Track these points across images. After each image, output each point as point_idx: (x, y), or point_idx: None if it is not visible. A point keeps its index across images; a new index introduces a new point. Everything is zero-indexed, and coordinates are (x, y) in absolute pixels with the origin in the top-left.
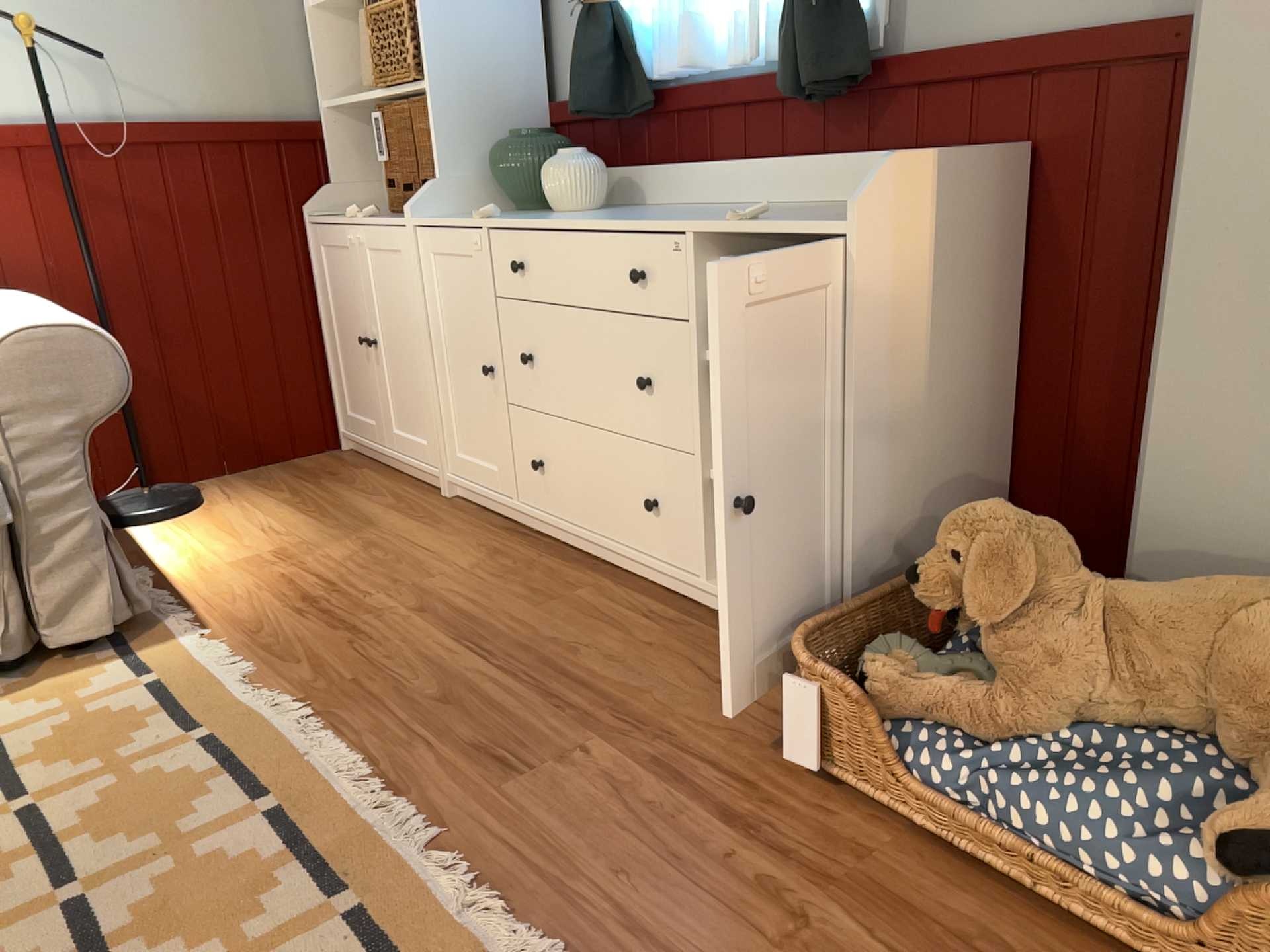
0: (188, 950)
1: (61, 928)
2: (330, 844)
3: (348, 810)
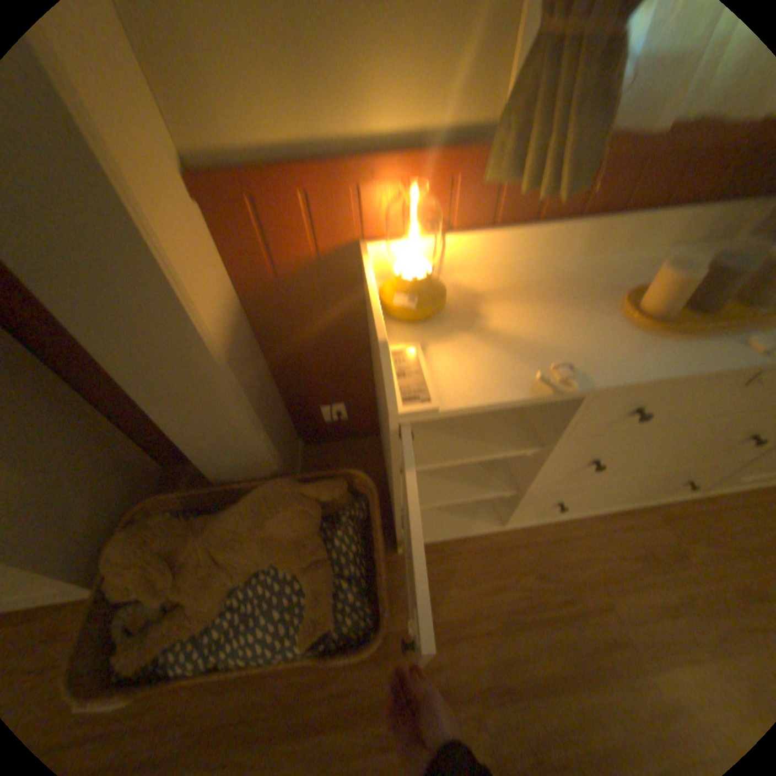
0: None
1: None
2: None
3: None
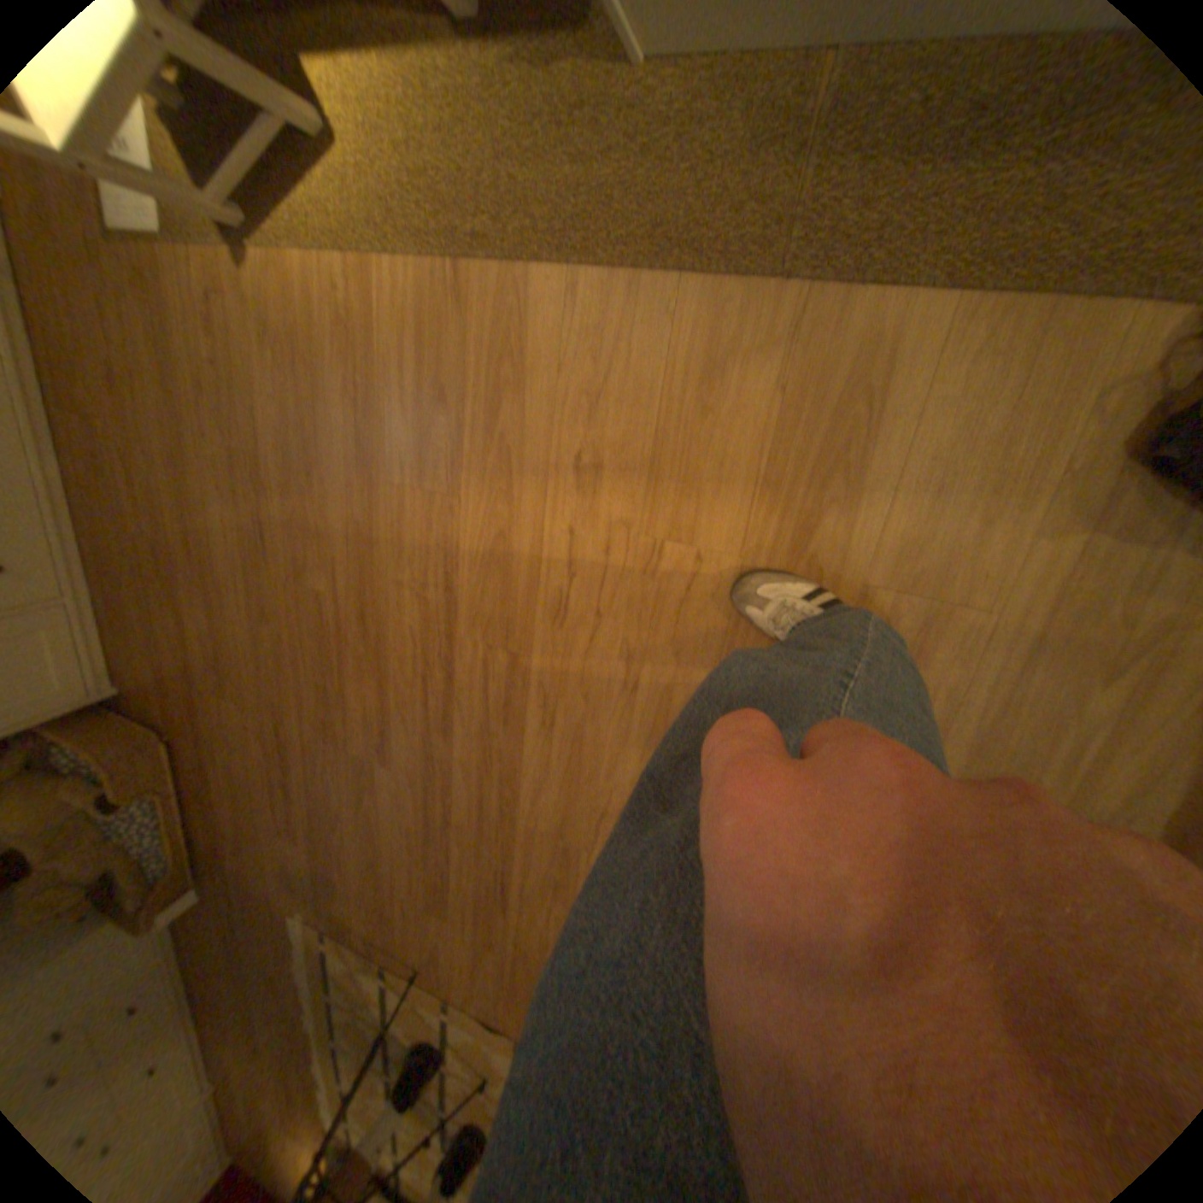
0: (355, 1031)
1: (380, 1070)
2: (312, 1015)
3: (304, 1018)
